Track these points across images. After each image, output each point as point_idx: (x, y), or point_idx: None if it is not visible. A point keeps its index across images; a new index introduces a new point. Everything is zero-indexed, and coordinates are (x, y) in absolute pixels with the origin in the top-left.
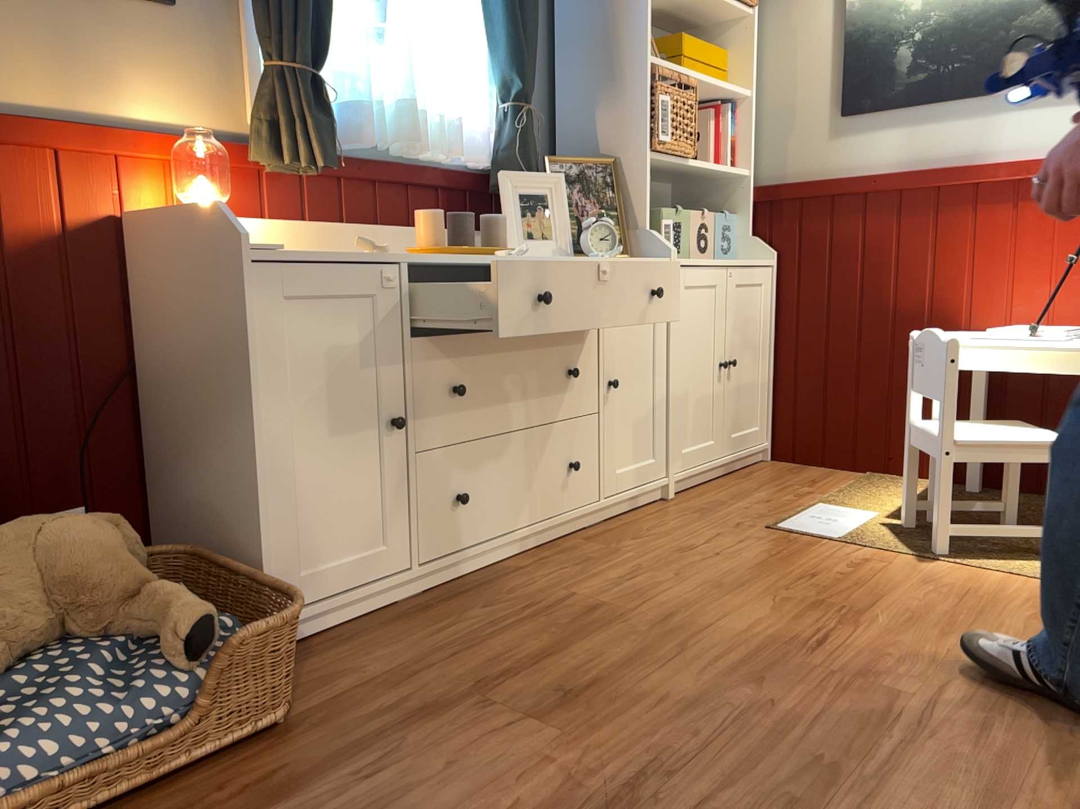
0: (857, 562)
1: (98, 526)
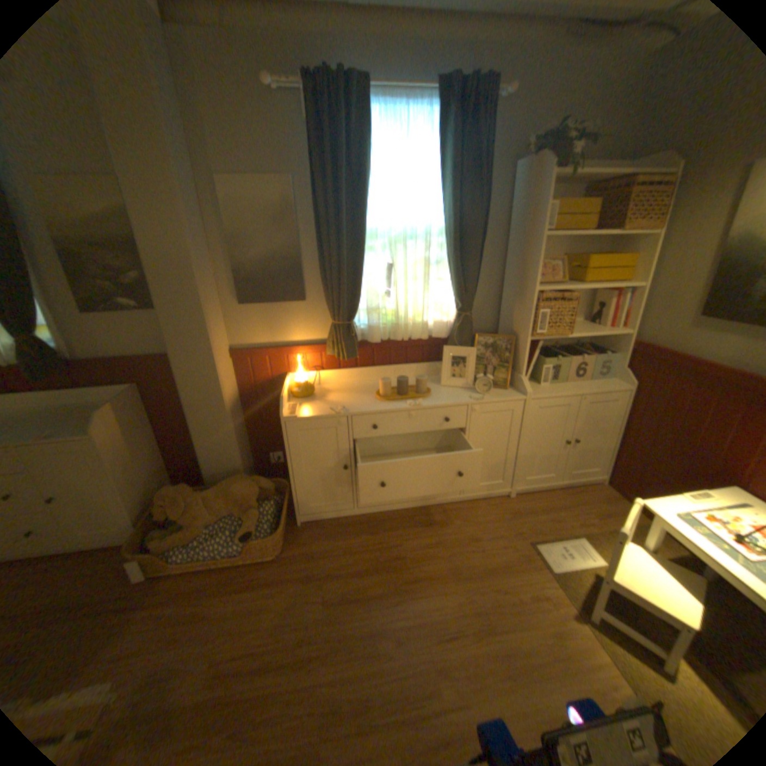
0: (540, 598)
1: (246, 487)
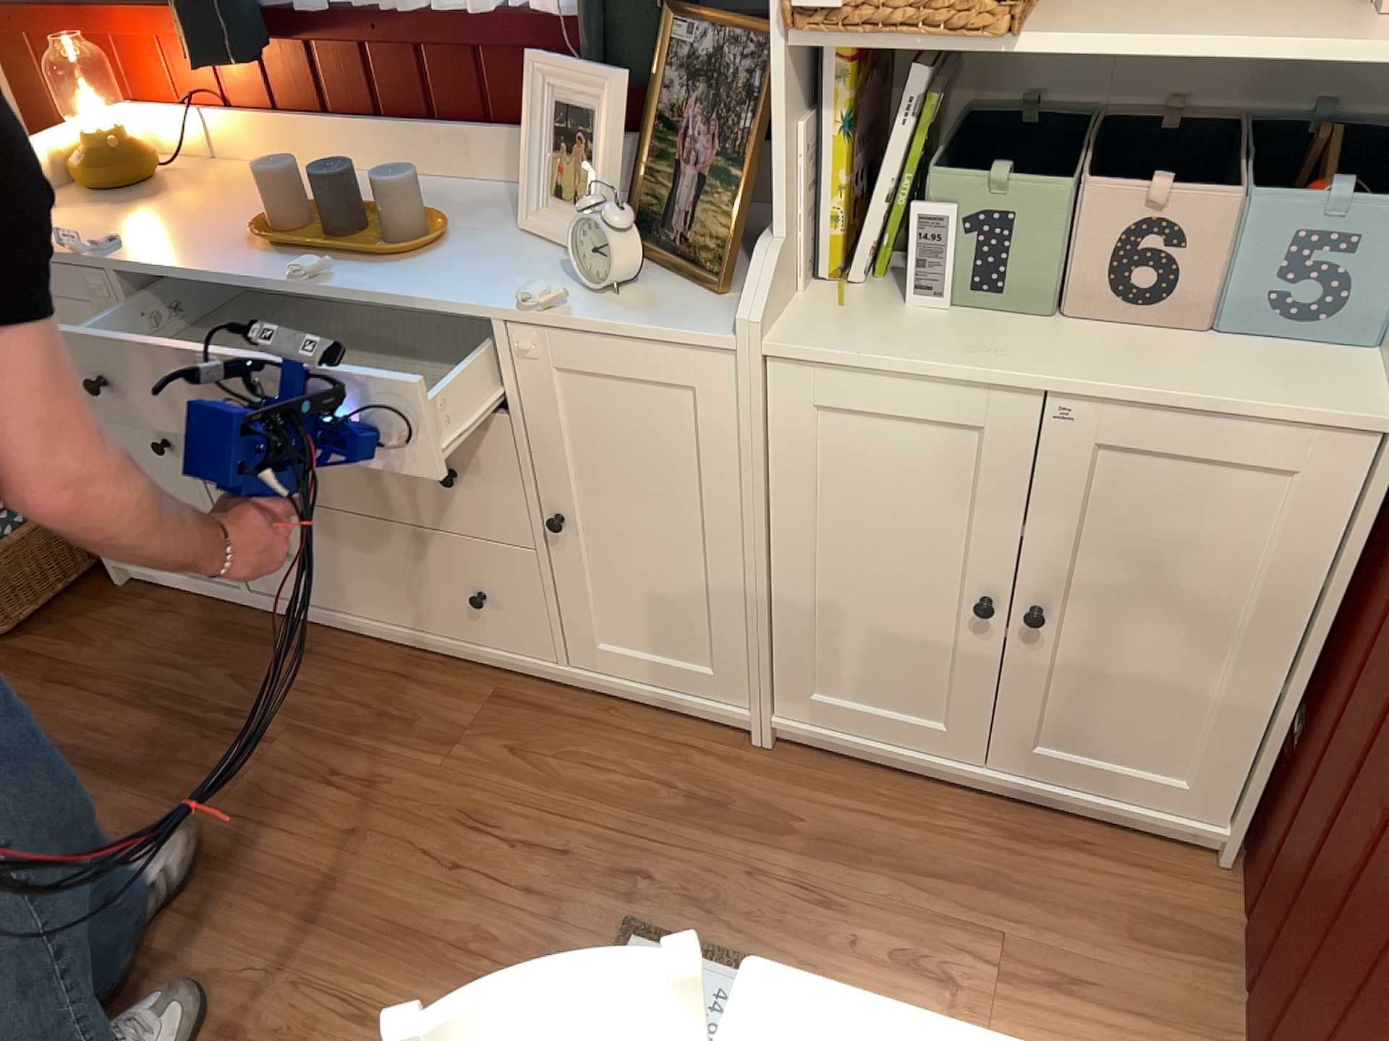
0: None
1: None
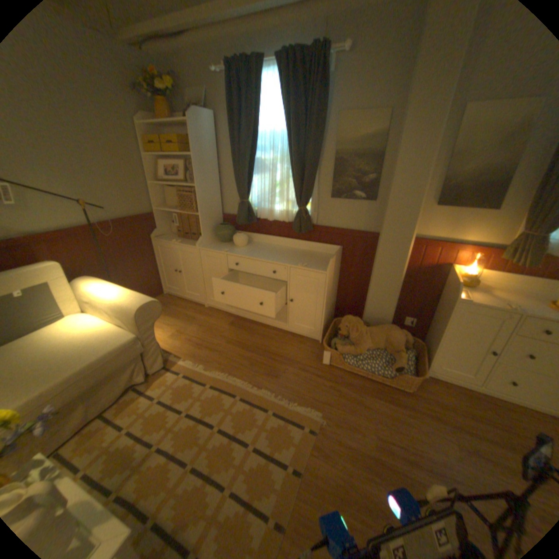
0: None
1: (400, 335)
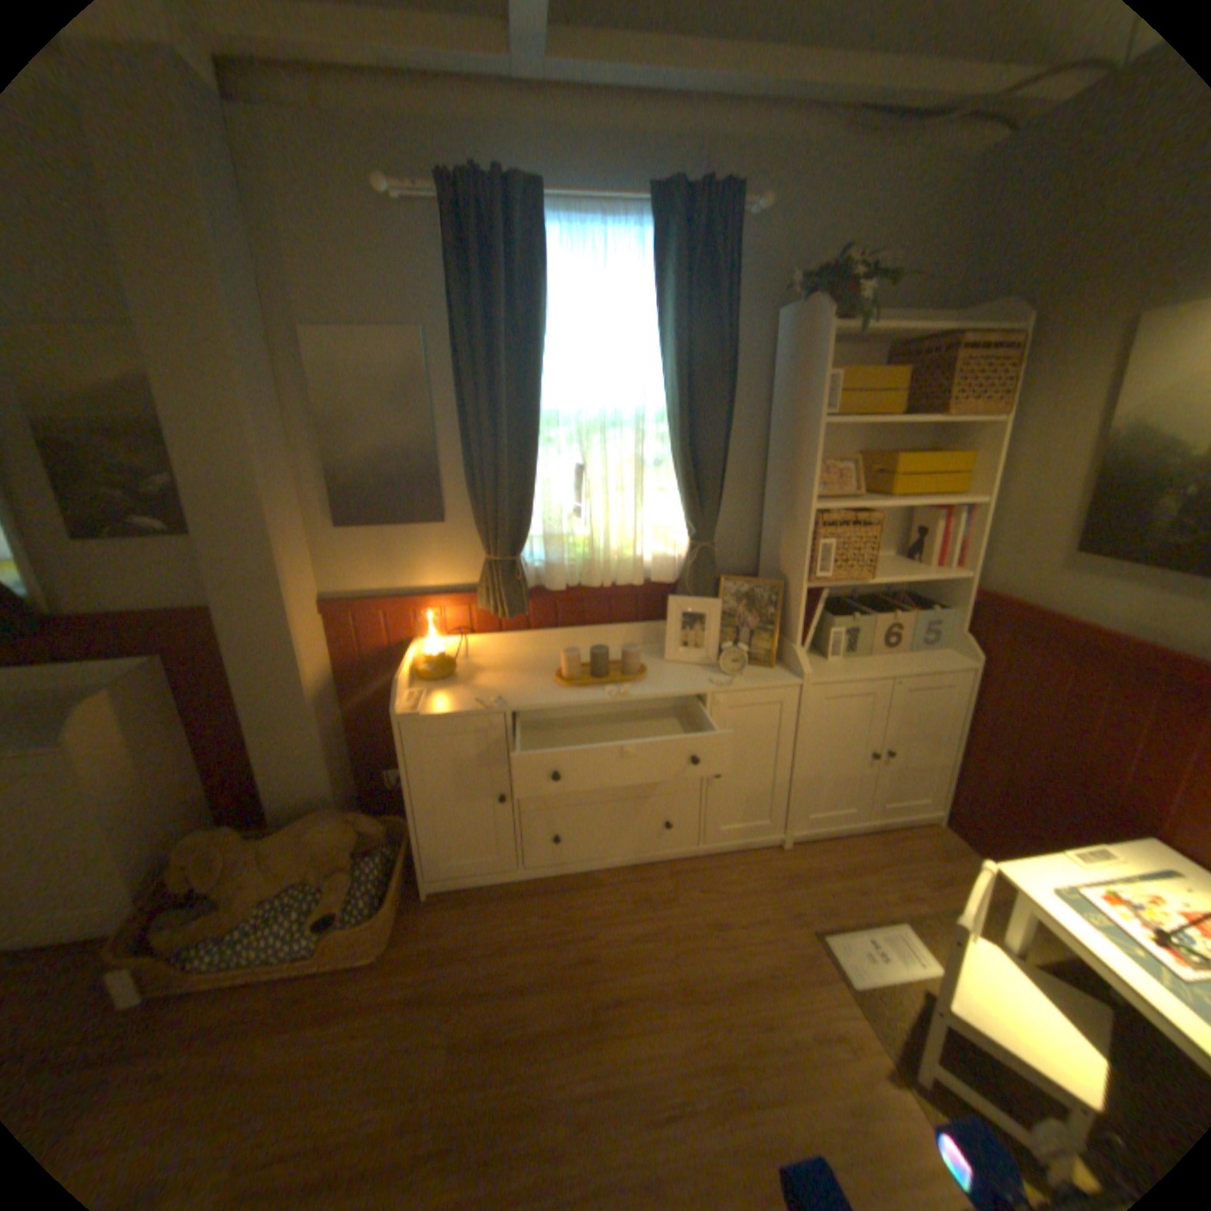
0: (830, 1038)
1: (334, 832)
